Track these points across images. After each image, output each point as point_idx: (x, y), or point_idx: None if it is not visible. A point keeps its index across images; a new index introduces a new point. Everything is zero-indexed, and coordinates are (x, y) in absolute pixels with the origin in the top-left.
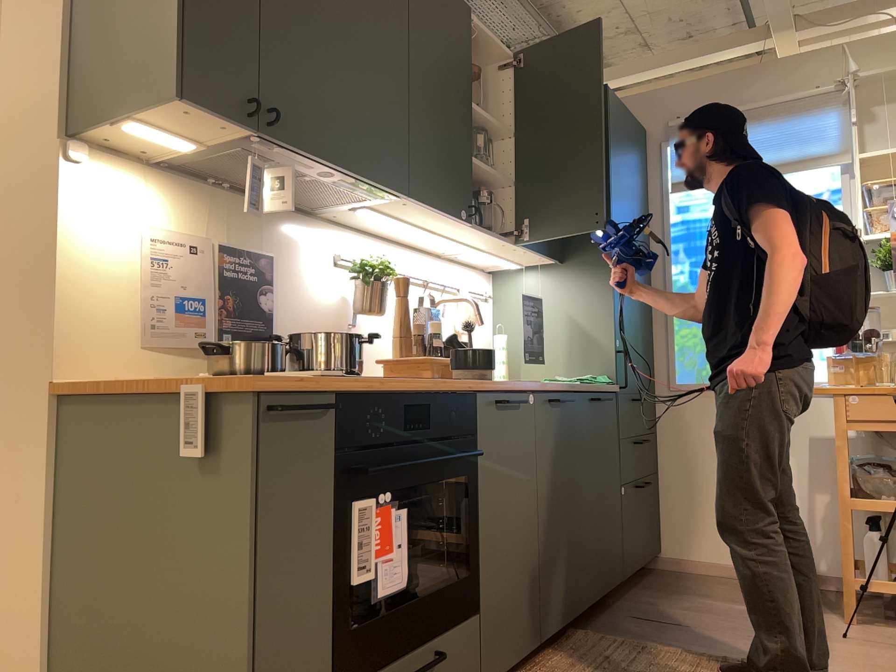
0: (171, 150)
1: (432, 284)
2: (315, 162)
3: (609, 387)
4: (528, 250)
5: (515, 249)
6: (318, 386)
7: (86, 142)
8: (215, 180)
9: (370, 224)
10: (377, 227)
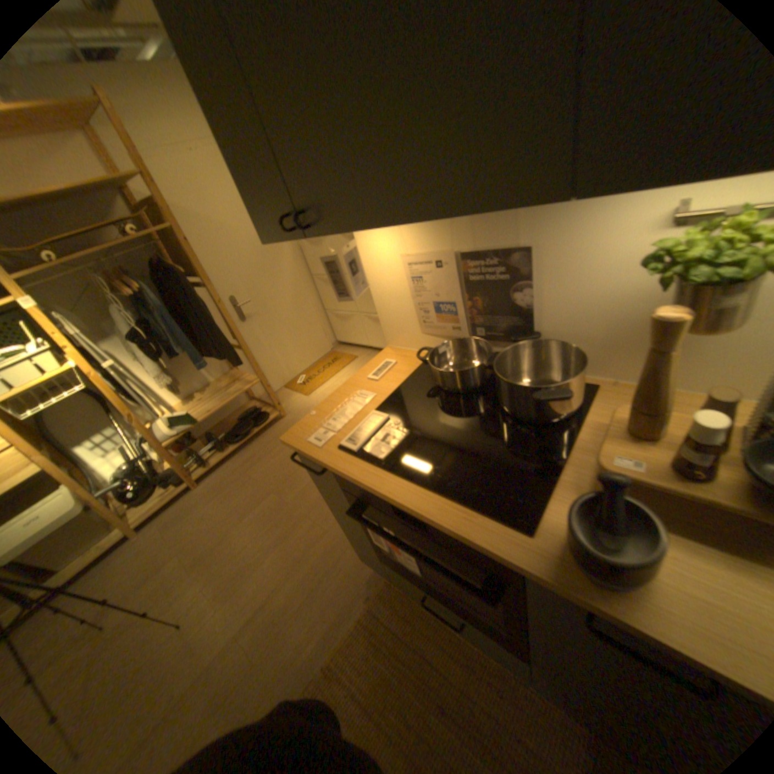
0: None
1: None
2: (375, 225)
3: None
4: None
5: None
6: (311, 459)
7: None
8: None
9: None
10: None
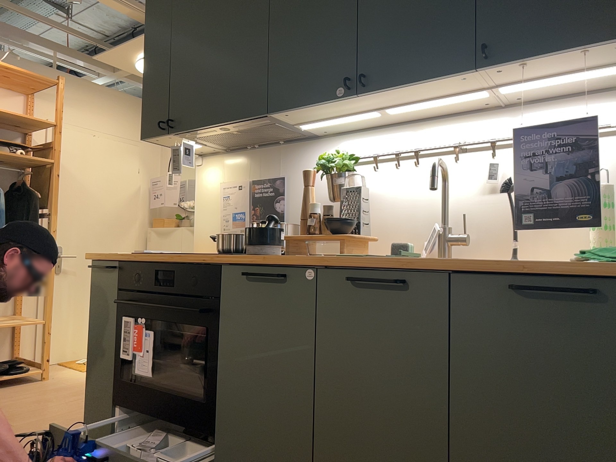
0: (206, 147)
1: (476, 146)
2: (205, 129)
3: (583, 268)
4: (516, 65)
5: (504, 72)
6: (108, 257)
7: (204, 155)
8: (248, 146)
9: (360, 124)
10: (369, 122)
